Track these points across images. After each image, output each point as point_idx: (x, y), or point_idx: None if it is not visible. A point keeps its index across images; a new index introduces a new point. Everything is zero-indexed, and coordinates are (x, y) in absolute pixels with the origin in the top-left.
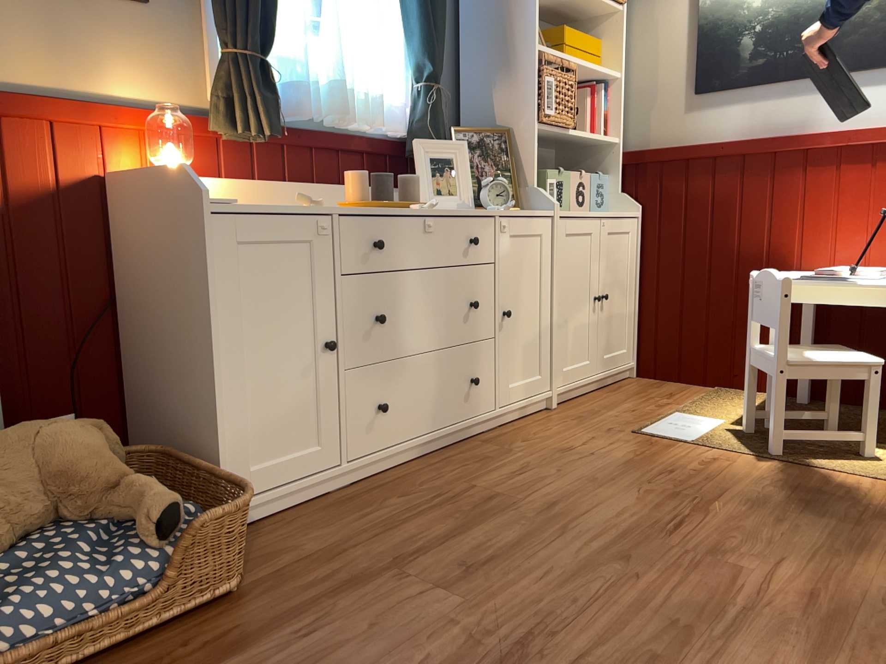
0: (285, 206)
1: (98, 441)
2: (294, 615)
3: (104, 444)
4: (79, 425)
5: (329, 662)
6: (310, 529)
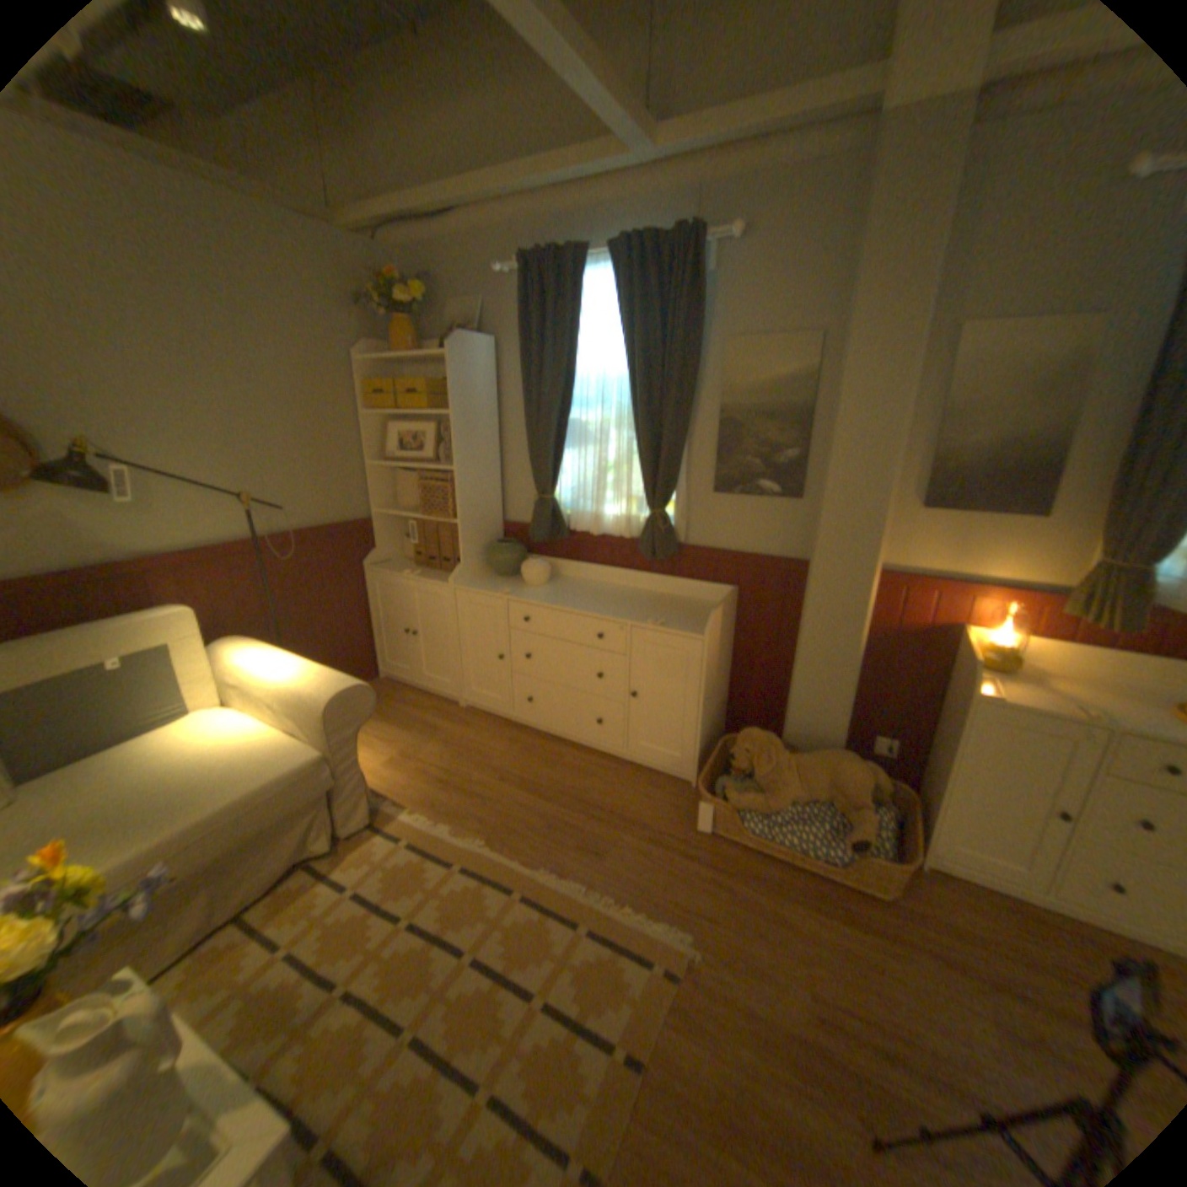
0: (1070, 708)
1: (867, 781)
2: (901, 942)
3: (873, 783)
4: (866, 767)
5: (885, 978)
6: (980, 912)
